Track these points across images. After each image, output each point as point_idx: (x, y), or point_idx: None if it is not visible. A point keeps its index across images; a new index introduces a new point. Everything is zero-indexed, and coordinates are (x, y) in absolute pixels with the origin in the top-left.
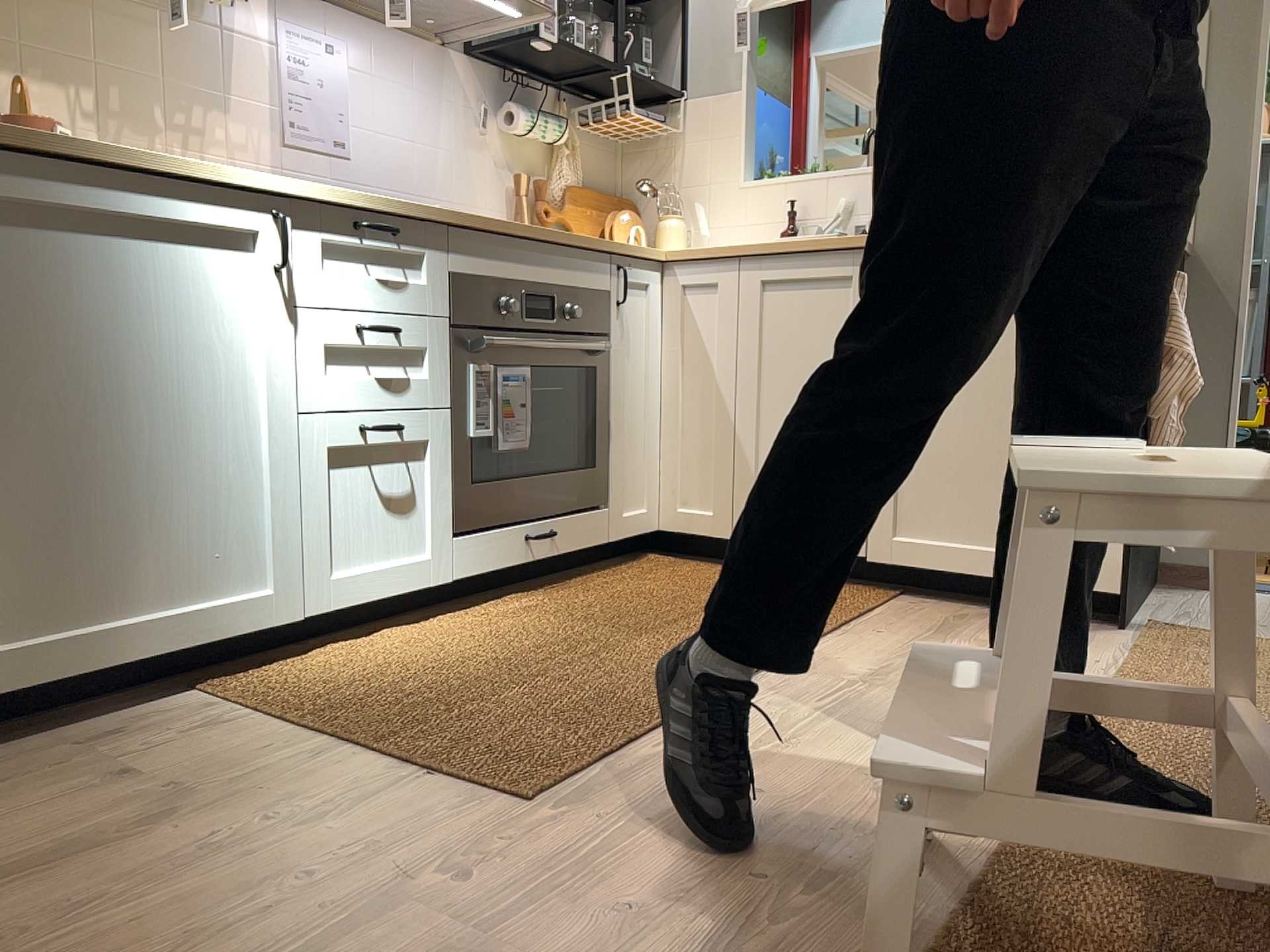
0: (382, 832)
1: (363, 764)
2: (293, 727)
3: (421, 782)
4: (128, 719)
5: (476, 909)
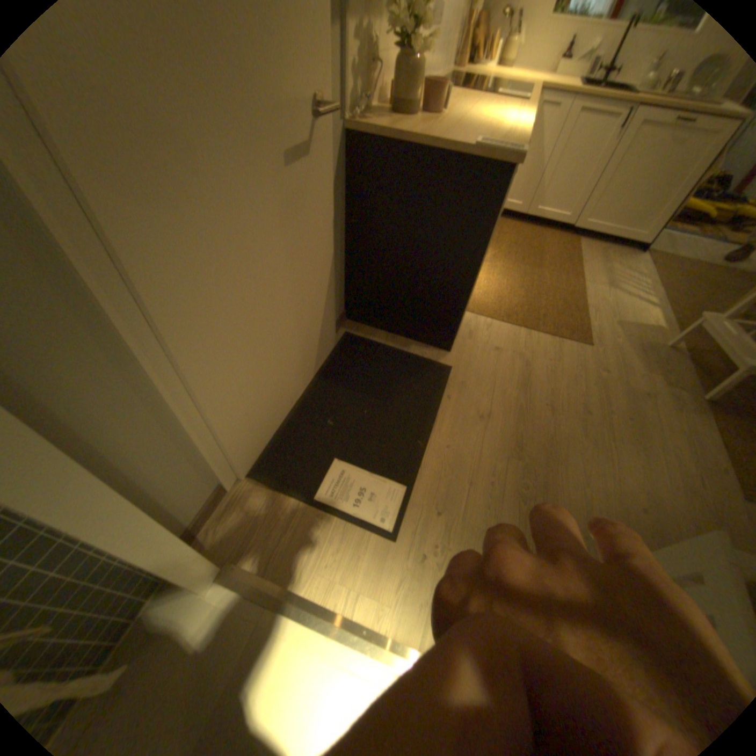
0: (580, 359)
1: (549, 337)
2: (513, 324)
3: (569, 342)
4: (464, 325)
5: (619, 377)
